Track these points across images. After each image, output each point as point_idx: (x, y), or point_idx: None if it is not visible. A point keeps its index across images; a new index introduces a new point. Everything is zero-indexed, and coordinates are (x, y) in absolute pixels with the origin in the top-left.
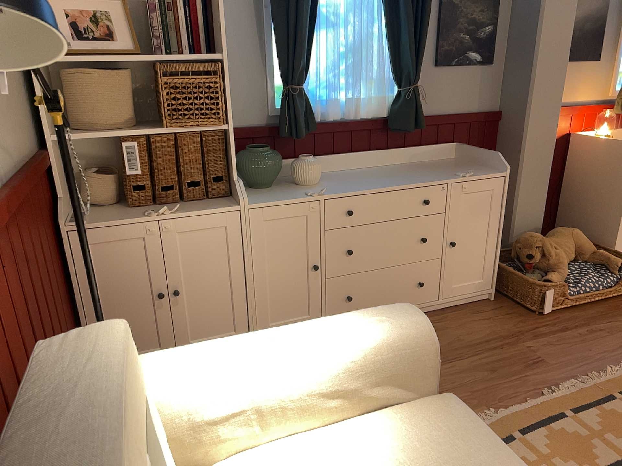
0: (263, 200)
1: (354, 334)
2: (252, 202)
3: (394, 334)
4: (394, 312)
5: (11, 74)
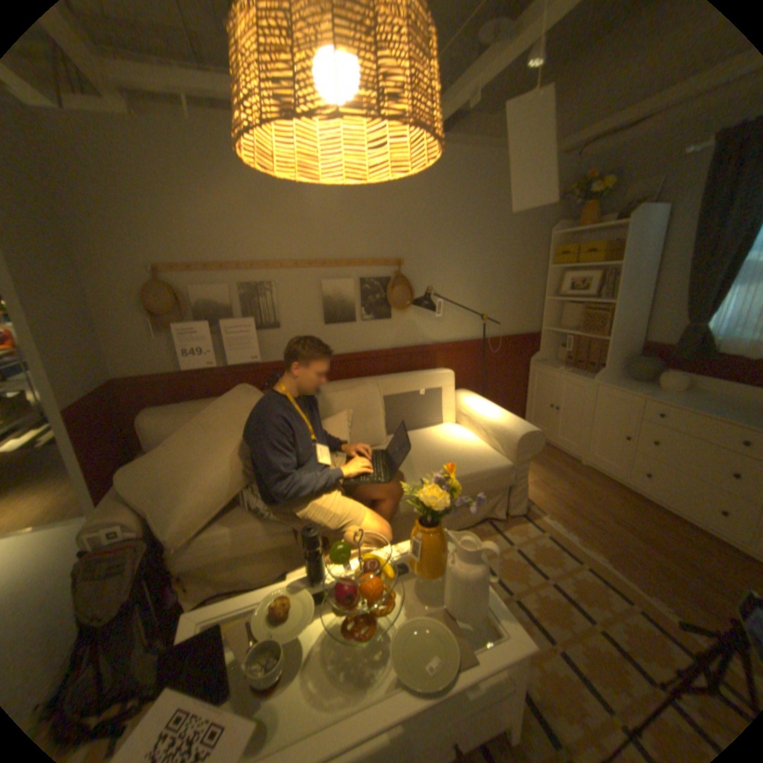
0: (612, 384)
1: (505, 420)
2: (605, 382)
3: (512, 428)
4: (528, 426)
5: (529, 304)
